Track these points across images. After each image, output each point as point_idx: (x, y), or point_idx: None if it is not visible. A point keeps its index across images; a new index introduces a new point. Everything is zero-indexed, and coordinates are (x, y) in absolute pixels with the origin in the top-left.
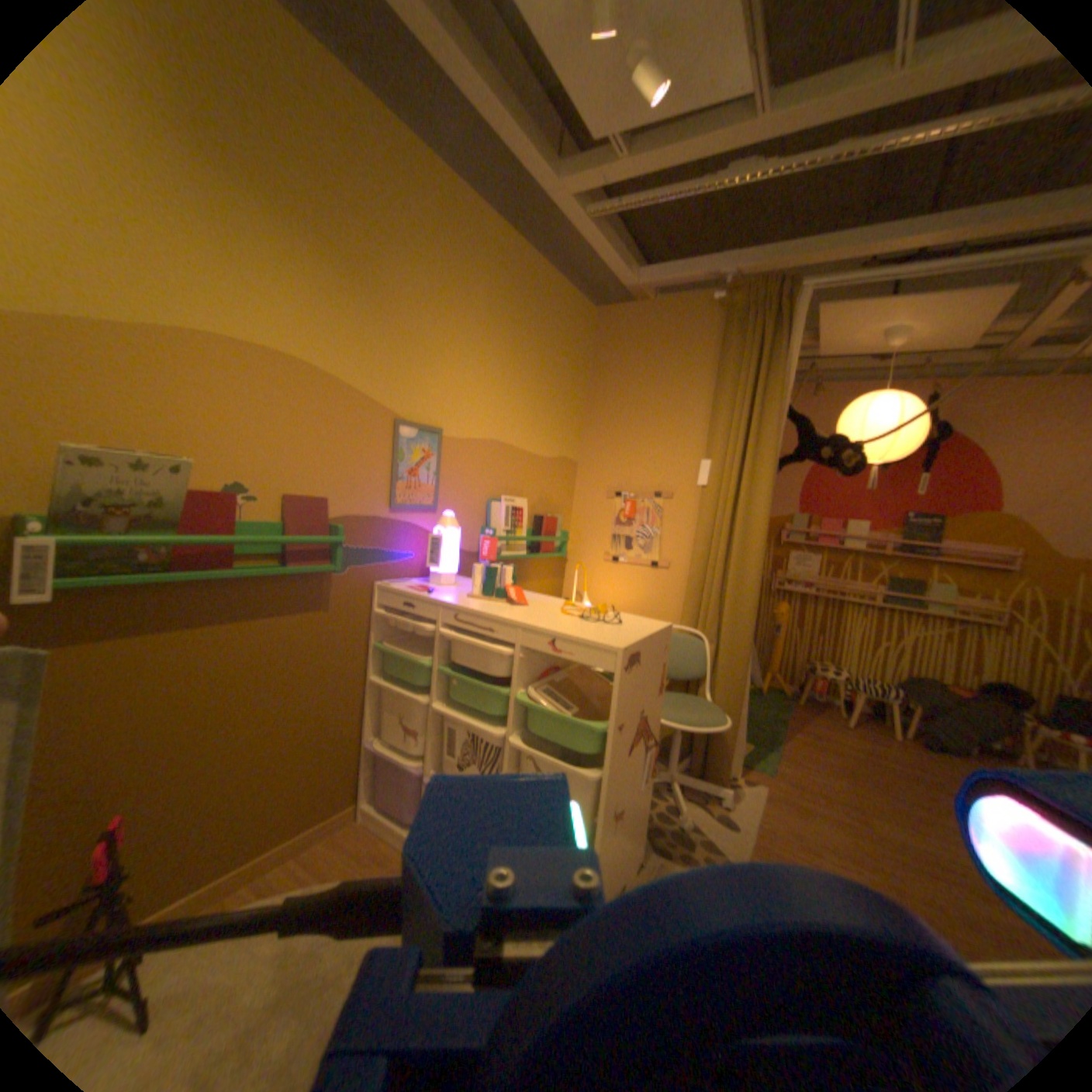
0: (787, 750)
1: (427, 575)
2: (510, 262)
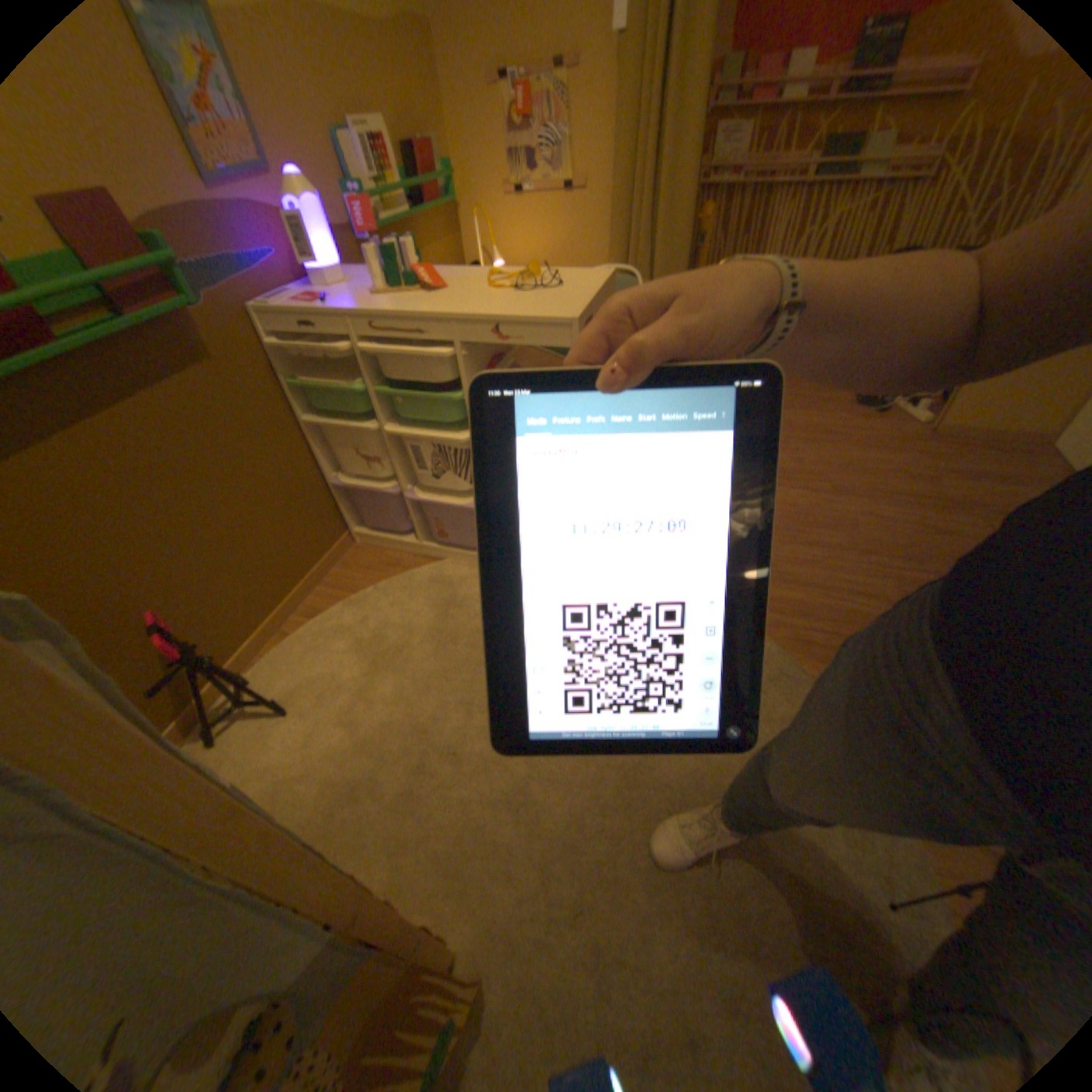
0: None
1: (300, 274)
2: None
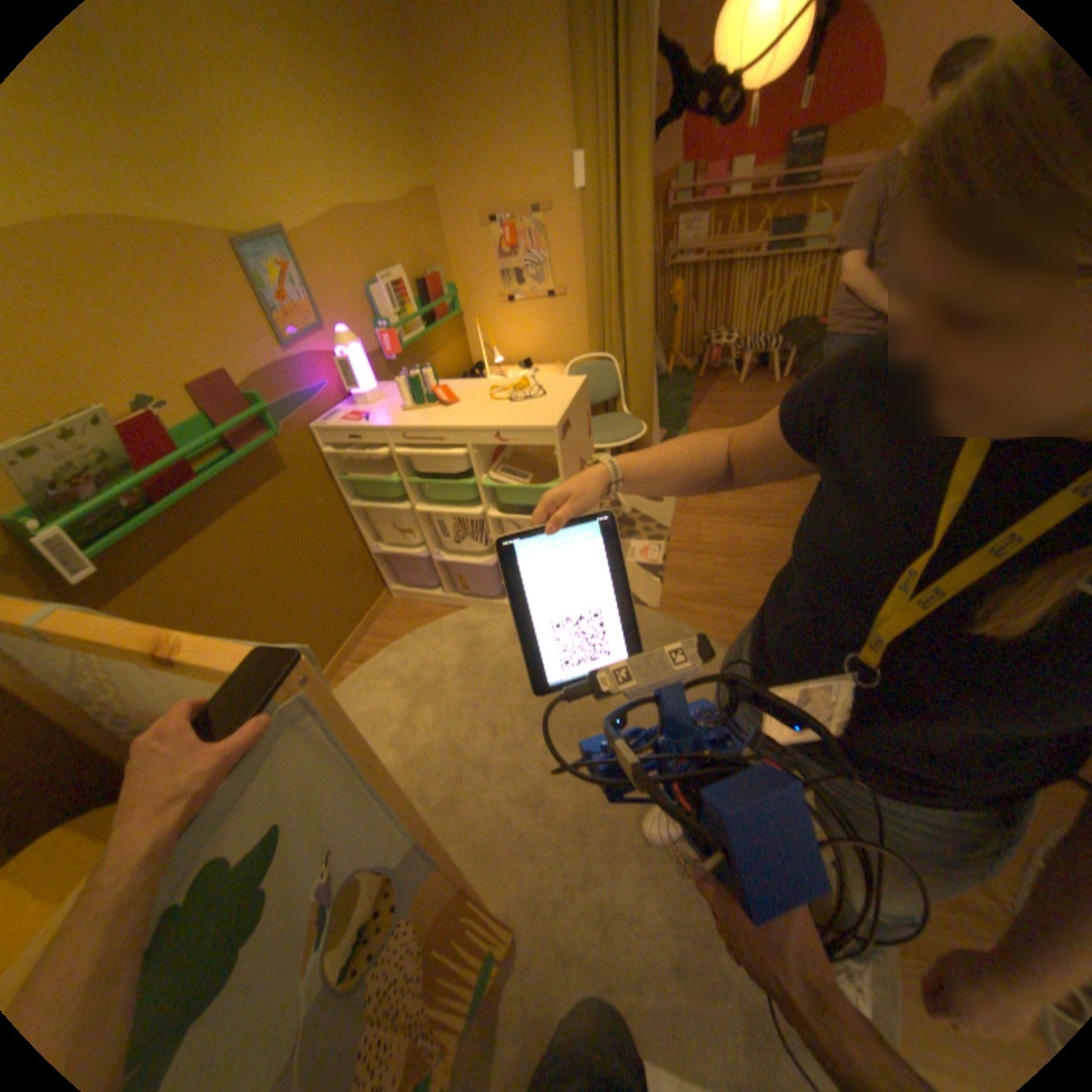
0: (691, 423)
1: (346, 395)
2: None
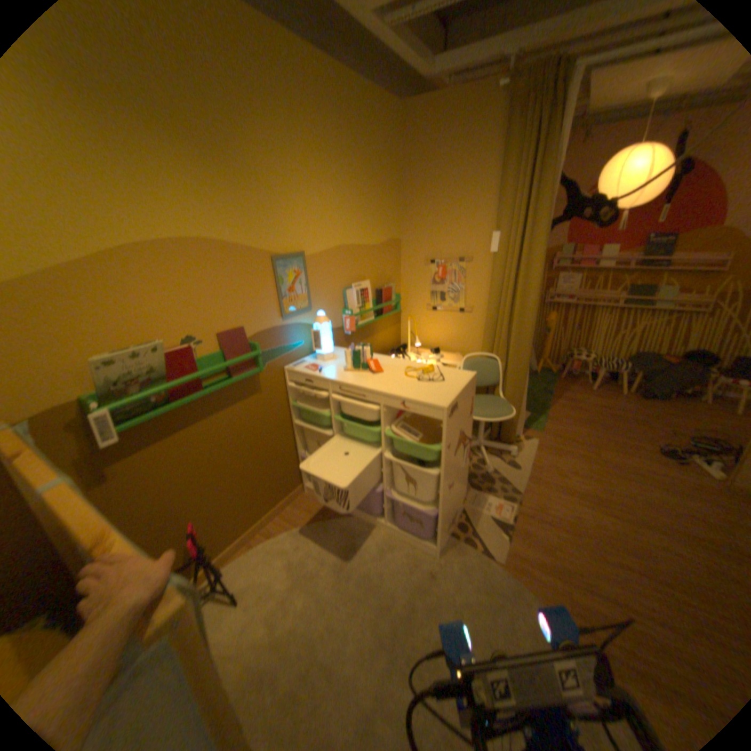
0: (551, 412)
1: (313, 352)
2: (326, 90)
